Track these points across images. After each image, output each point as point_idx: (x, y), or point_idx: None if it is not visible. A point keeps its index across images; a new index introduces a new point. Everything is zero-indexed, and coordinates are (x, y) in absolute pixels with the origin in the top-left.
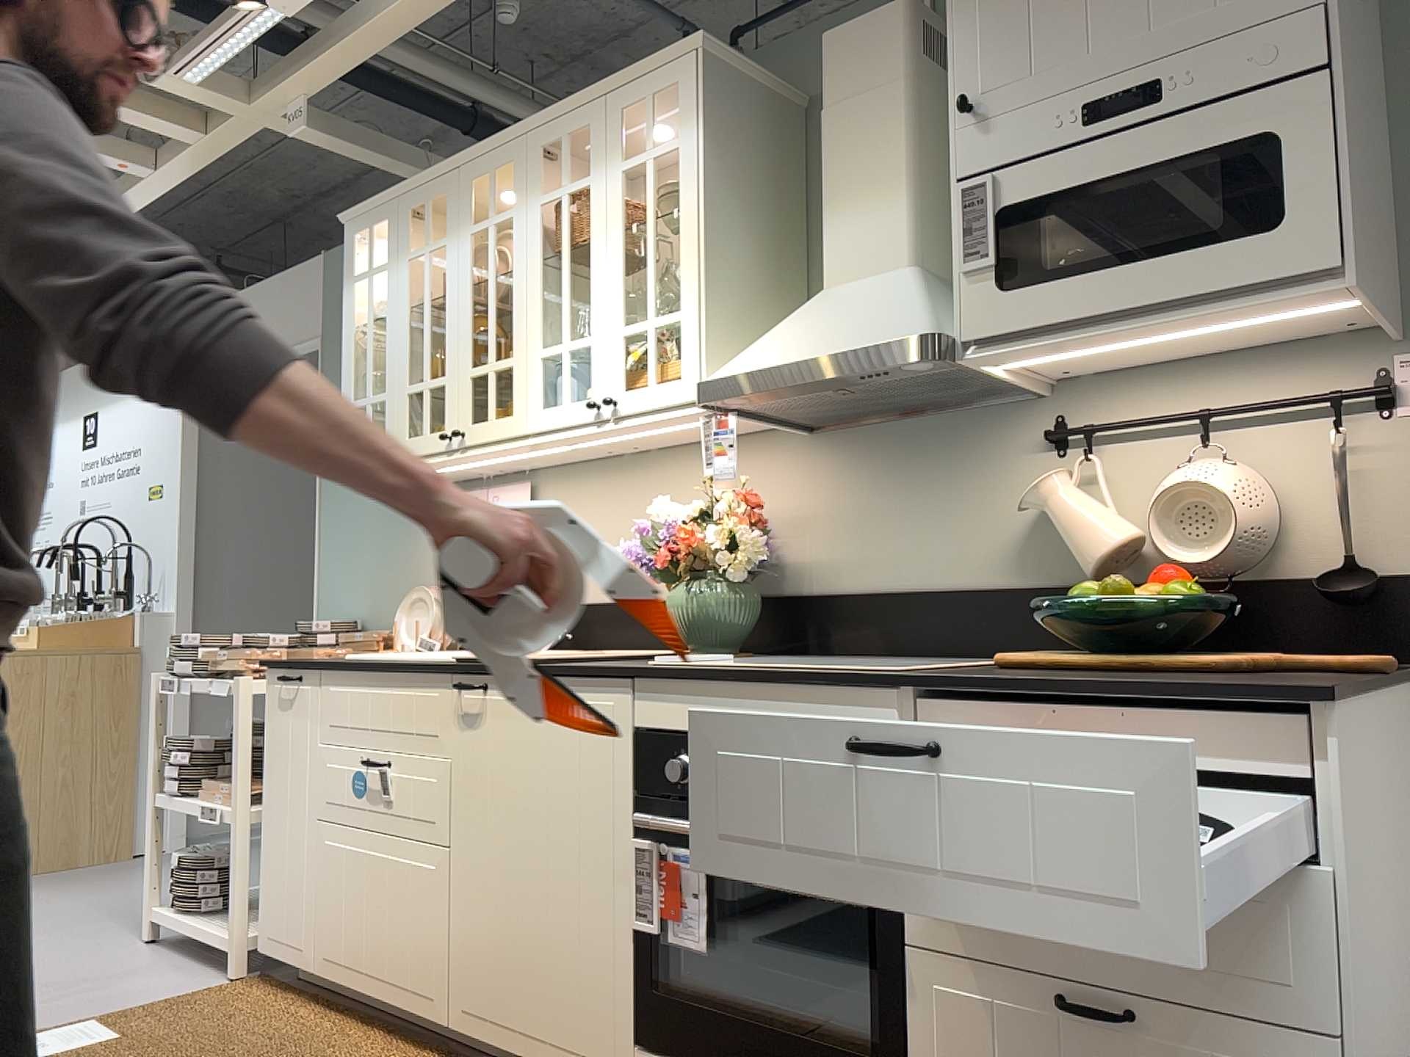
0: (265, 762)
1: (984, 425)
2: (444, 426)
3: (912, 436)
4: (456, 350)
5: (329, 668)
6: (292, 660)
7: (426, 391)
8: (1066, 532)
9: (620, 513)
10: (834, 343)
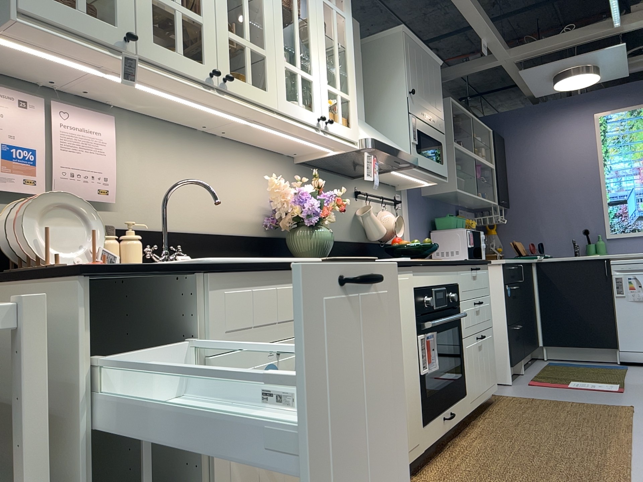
0: (79, 426)
1: (343, 183)
2: (201, 61)
3: (327, 179)
4: (213, 4)
5: (228, 270)
6: (113, 265)
7: (179, 14)
8: (374, 225)
9: (197, 171)
10: (396, 146)
